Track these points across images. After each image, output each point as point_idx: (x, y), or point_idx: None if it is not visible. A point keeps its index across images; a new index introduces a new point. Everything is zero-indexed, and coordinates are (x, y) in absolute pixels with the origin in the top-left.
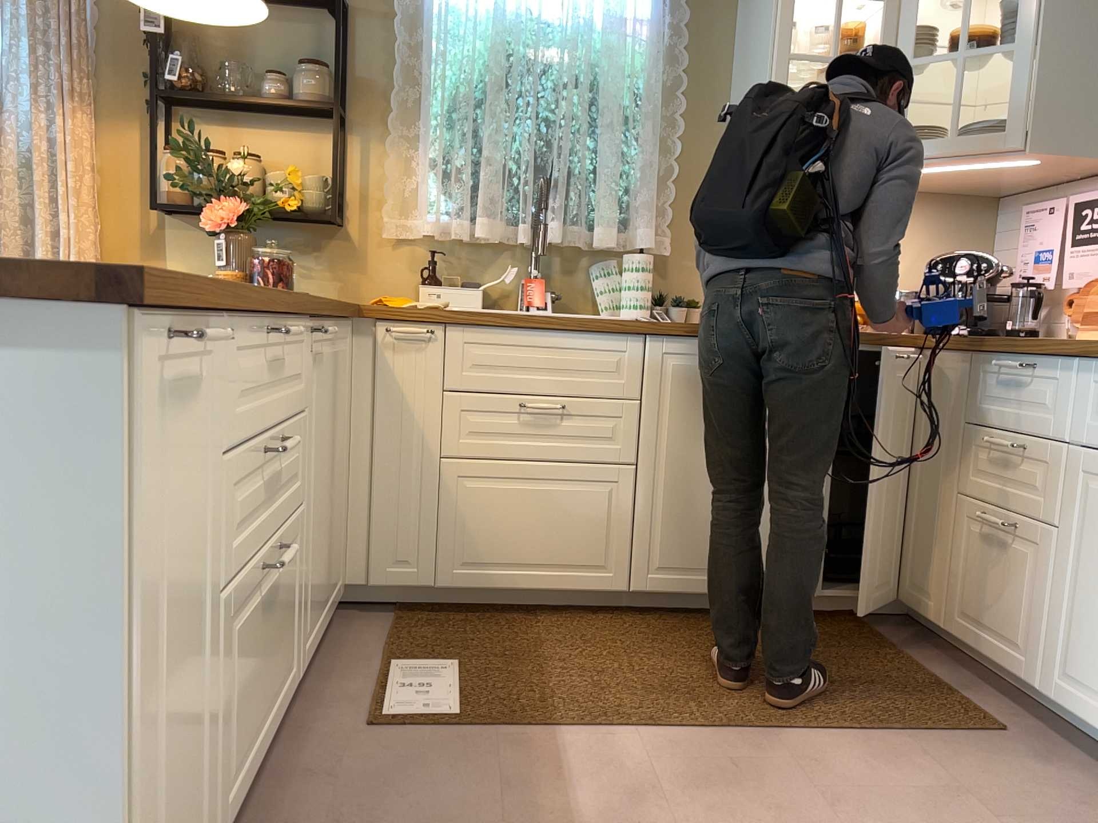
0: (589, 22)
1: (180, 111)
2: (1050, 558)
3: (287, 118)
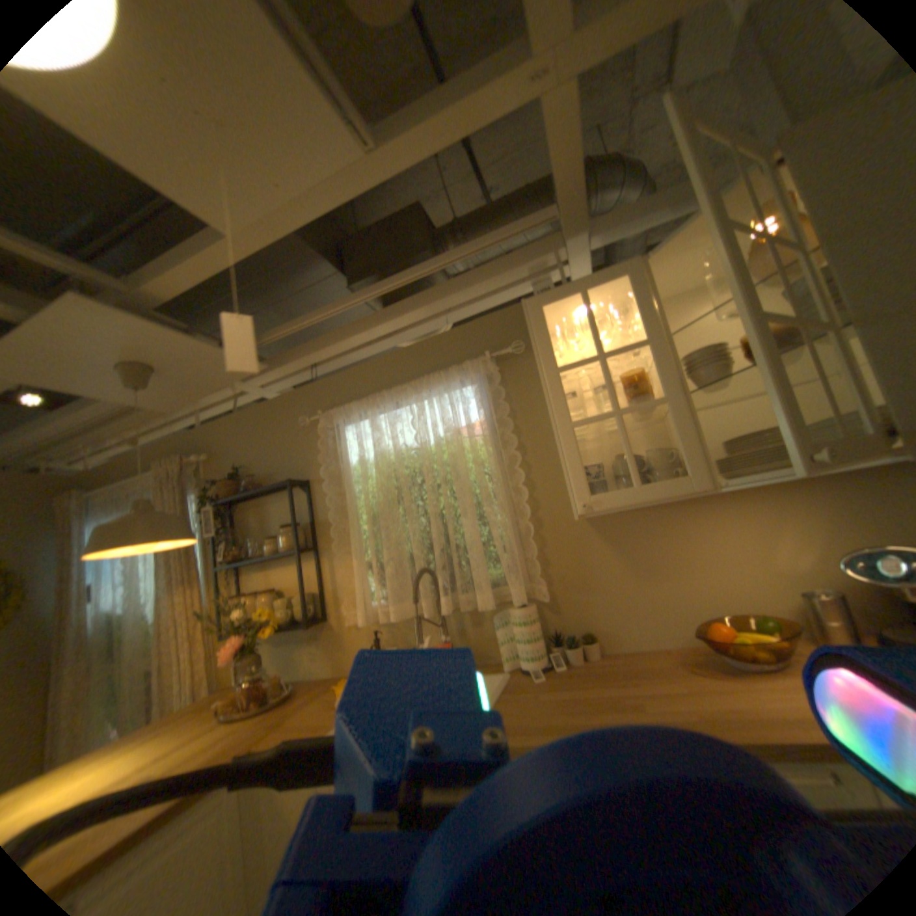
0: (443, 436)
1: (239, 567)
2: None
3: (287, 556)
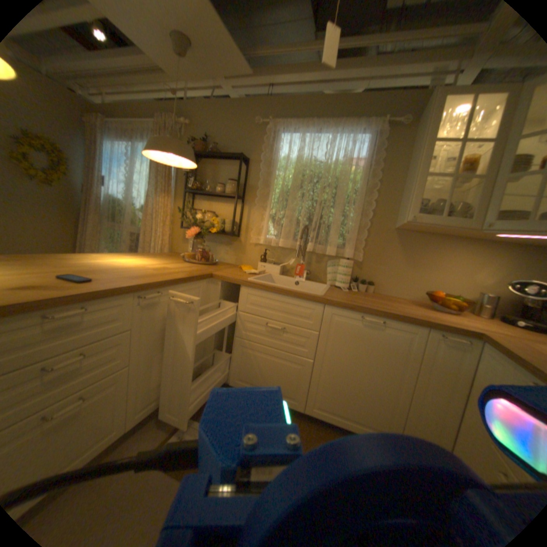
0: (339, 160)
1: (195, 196)
2: None
3: (225, 198)
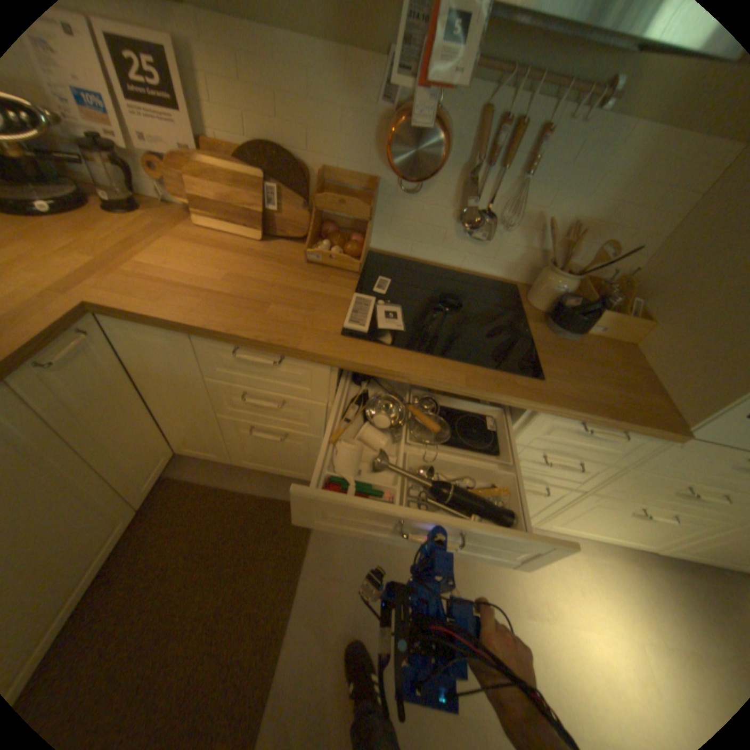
0: None
1: None
2: (318, 445)
3: None
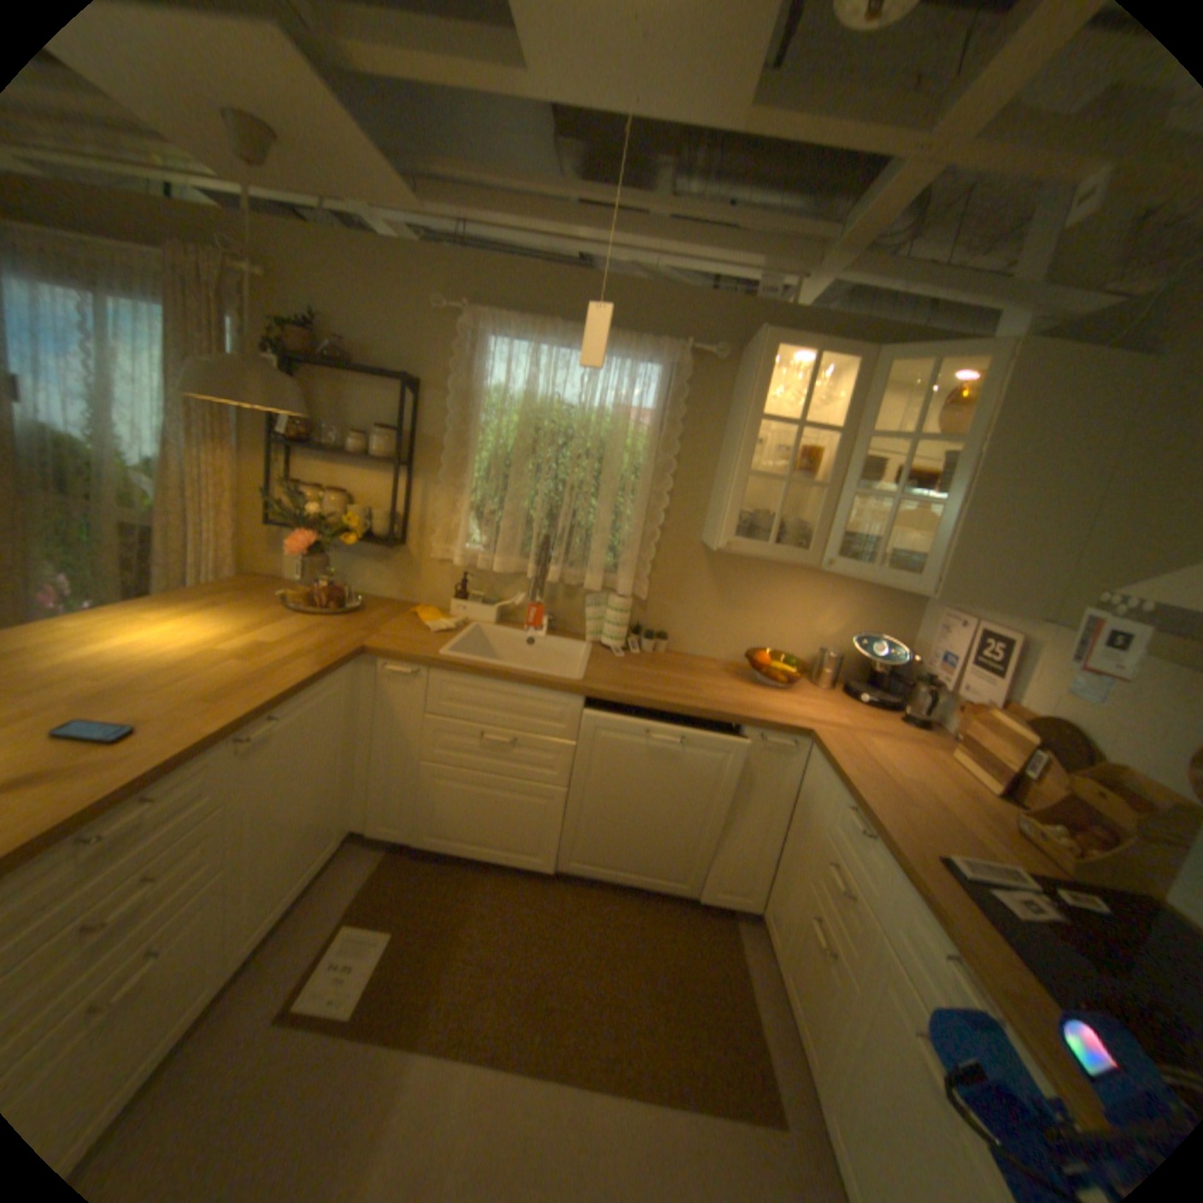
0: (603, 408)
1: (292, 448)
2: (851, 1012)
3: (367, 461)
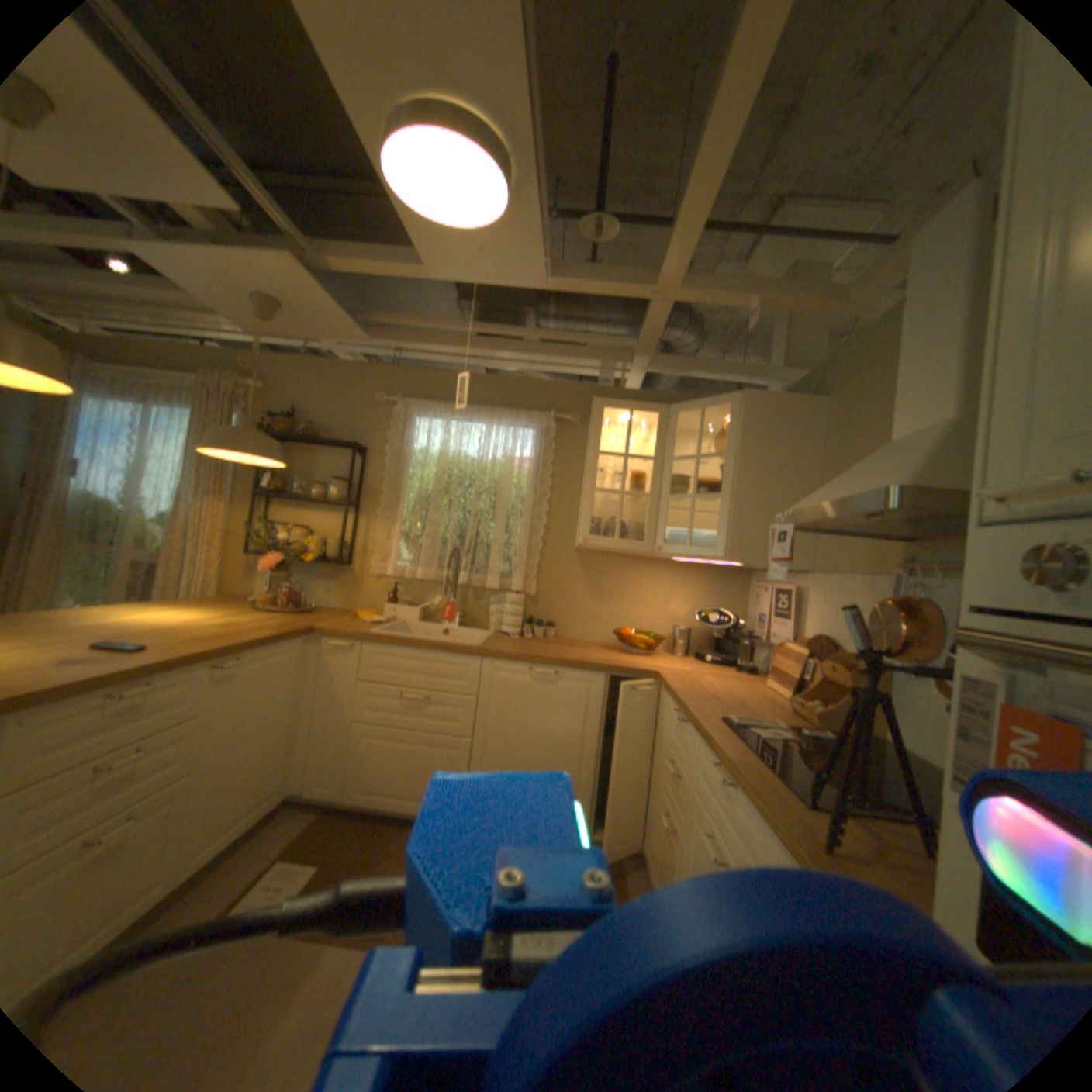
0: (496, 460)
1: (271, 500)
2: (682, 868)
3: (326, 506)
